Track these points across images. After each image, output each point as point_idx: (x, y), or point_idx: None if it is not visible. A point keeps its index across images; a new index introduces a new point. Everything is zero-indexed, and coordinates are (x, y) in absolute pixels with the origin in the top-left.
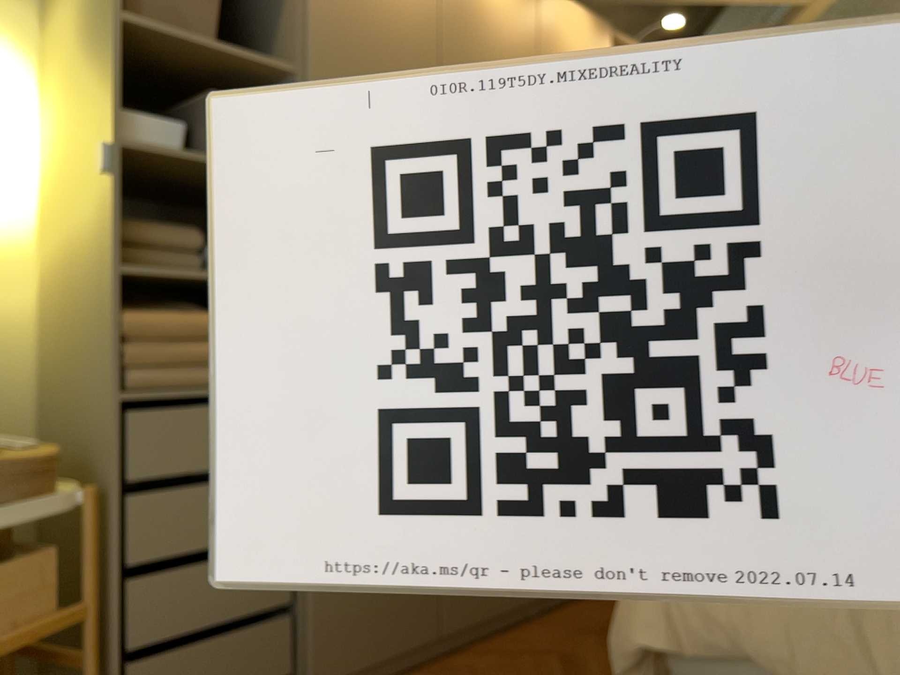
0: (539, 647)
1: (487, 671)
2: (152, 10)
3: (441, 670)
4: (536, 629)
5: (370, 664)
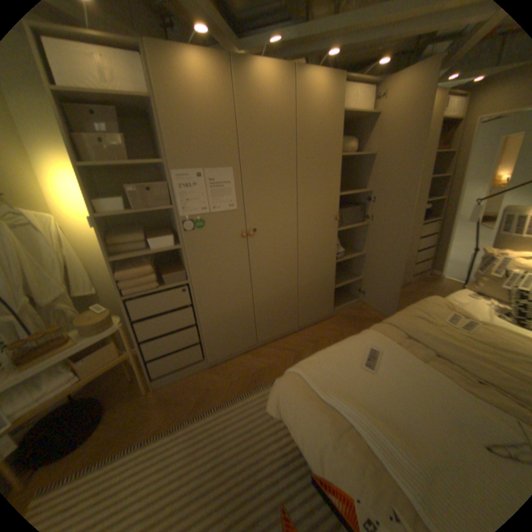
0: (291, 346)
1: (269, 355)
2: (95, 152)
3: (256, 352)
4: (294, 337)
5: (230, 353)
